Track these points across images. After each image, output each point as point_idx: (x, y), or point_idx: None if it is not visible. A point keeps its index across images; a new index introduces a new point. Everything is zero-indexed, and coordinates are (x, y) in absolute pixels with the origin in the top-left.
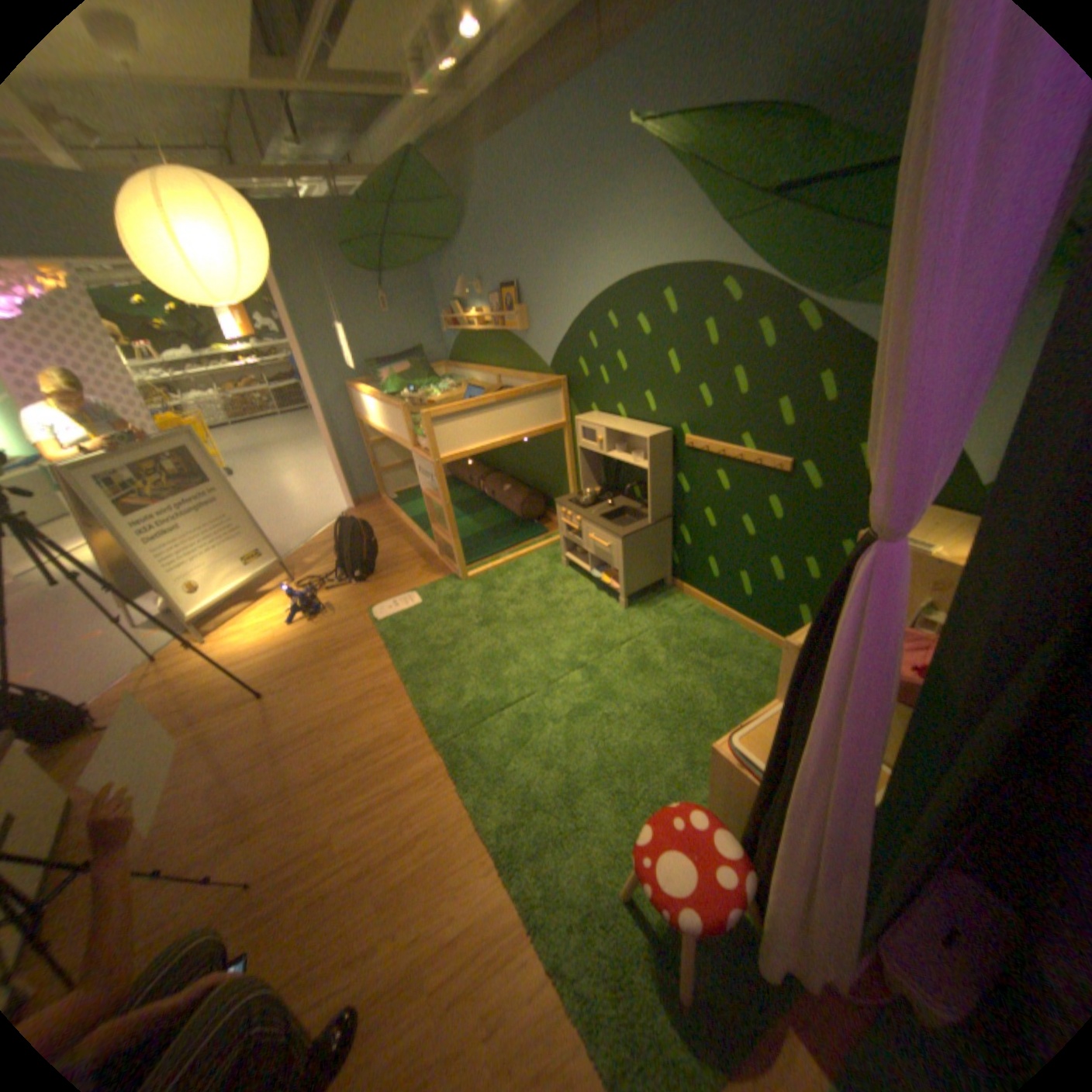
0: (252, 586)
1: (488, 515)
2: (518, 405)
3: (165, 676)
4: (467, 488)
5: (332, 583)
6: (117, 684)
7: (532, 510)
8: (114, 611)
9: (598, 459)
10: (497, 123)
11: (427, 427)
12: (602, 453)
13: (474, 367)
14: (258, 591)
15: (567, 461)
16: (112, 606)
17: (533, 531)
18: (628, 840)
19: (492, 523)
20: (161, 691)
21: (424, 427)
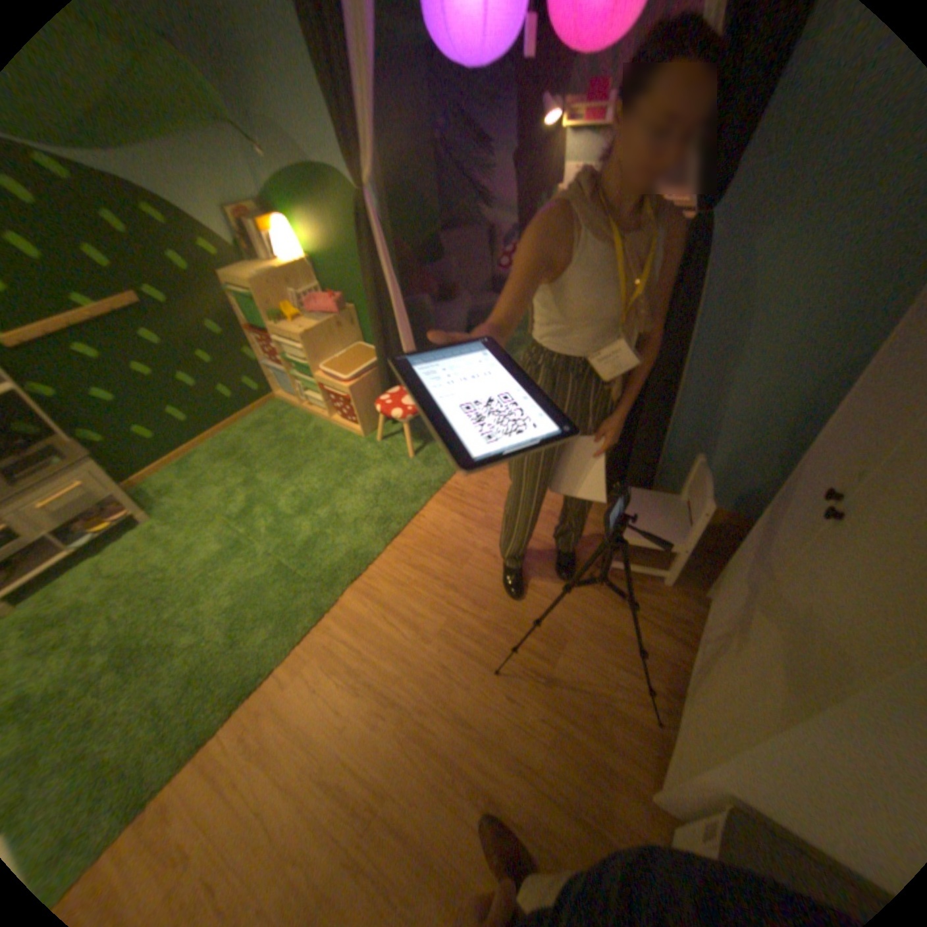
0: None
1: None
2: None
3: None
4: None
5: None
6: None
7: None
8: None
9: None
10: None
11: None
12: None
13: None
14: None
15: None
16: None
17: None
18: (381, 463)
19: None
20: None
21: None
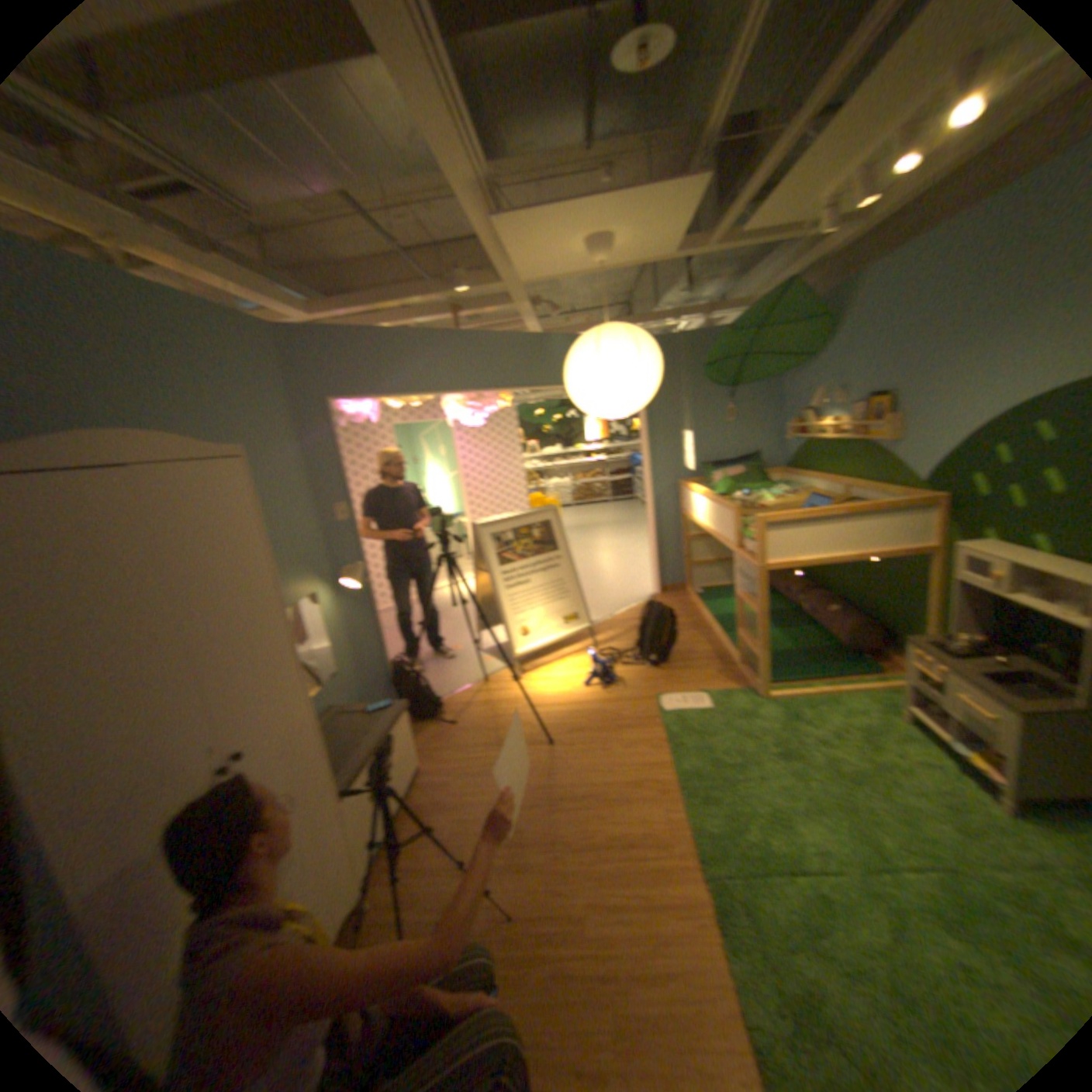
0: (565, 643)
1: (805, 633)
2: (873, 518)
3: (493, 697)
4: (782, 598)
5: (630, 660)
6: (464, 691)
7: (867, 641)
8: (474, 633)
9: (988, 599)
10: (898, 238)
11: (759, 531)
12: (1002, 592)
13: (818, 474)
14: (569, 648)
15: (932, 593)
16: (473, 629)
17: (864, 666)
18: None
19: (809, 643)
20: (488, 708)
21: (755, 530)
